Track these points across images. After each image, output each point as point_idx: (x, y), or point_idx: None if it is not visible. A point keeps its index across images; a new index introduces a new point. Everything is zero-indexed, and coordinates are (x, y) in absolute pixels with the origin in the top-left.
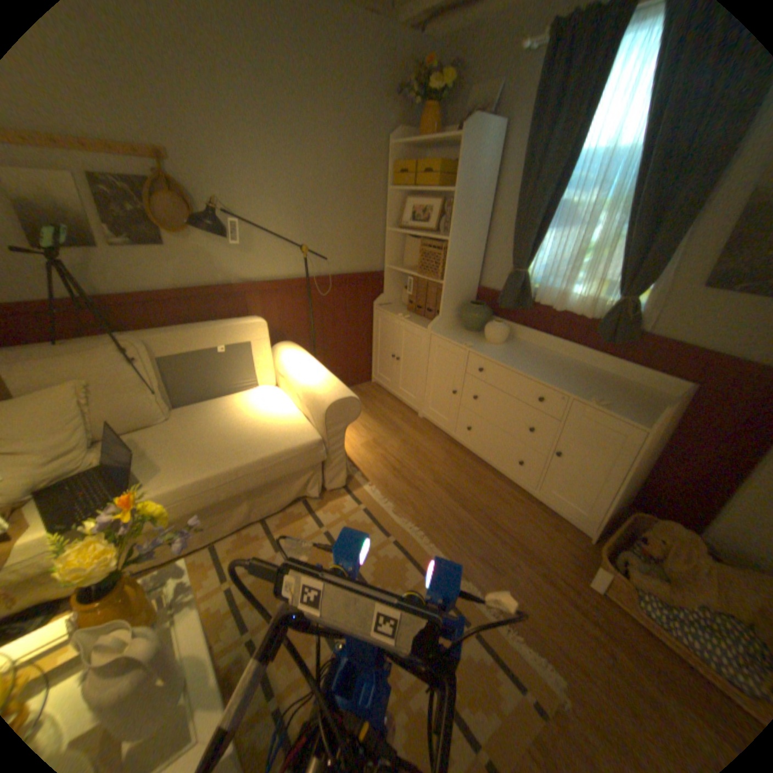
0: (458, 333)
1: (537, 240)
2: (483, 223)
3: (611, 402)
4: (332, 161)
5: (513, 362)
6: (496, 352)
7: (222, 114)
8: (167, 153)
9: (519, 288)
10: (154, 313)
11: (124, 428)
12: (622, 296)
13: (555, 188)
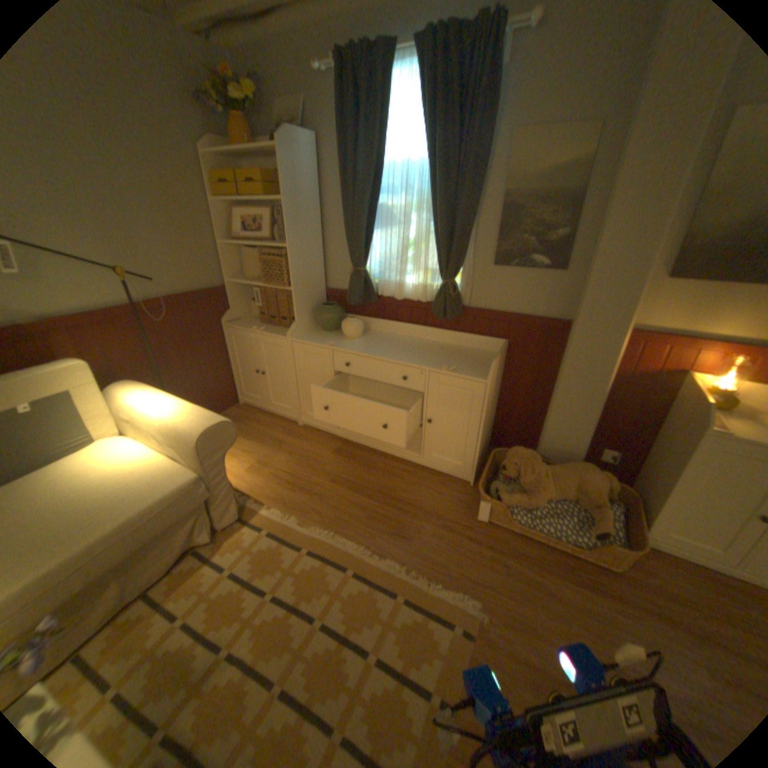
0: (318, 335)
1: (367, 240)
2: (316, 228)
3: (455, 366)
4: (132, 170)
5: (373, 351)
6: (357, 345)
7: None
8: None
9: (363, 285)
10: None
11: None
12: (442, 280)
13: (371, 194)
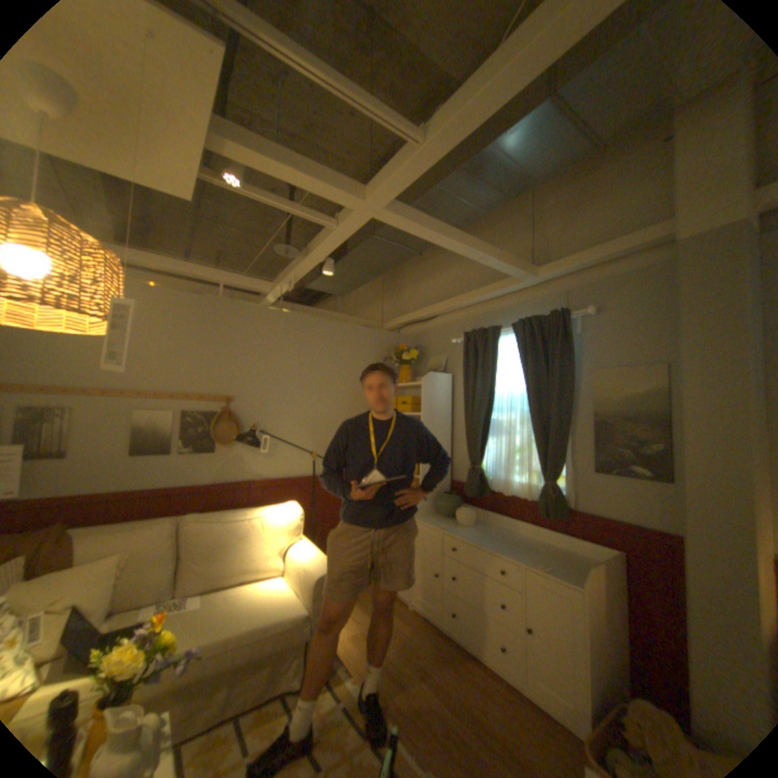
0: (436, 520)
1: (481, 444)
2: (446, 434)
3: (555, 569)
4: (339, 399)
5: (478, 541)
6: (465, 533)
7: (272, 378)
8: (233, 400)
9: (477, 479)
10: (191, 504)
11: (139, 604)
12: (544, 482)
13: (484, 412)
